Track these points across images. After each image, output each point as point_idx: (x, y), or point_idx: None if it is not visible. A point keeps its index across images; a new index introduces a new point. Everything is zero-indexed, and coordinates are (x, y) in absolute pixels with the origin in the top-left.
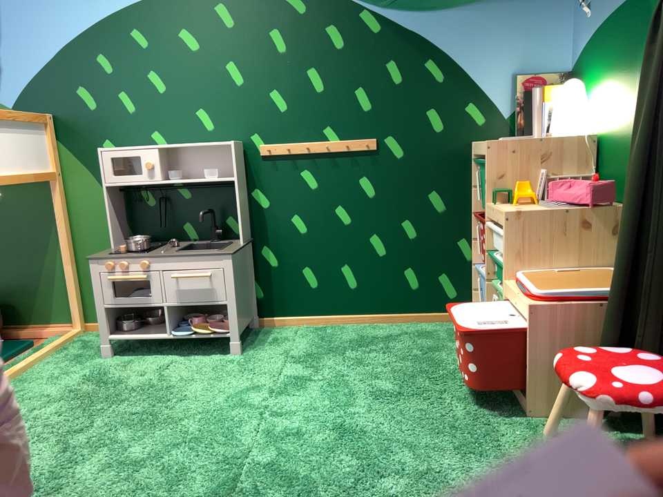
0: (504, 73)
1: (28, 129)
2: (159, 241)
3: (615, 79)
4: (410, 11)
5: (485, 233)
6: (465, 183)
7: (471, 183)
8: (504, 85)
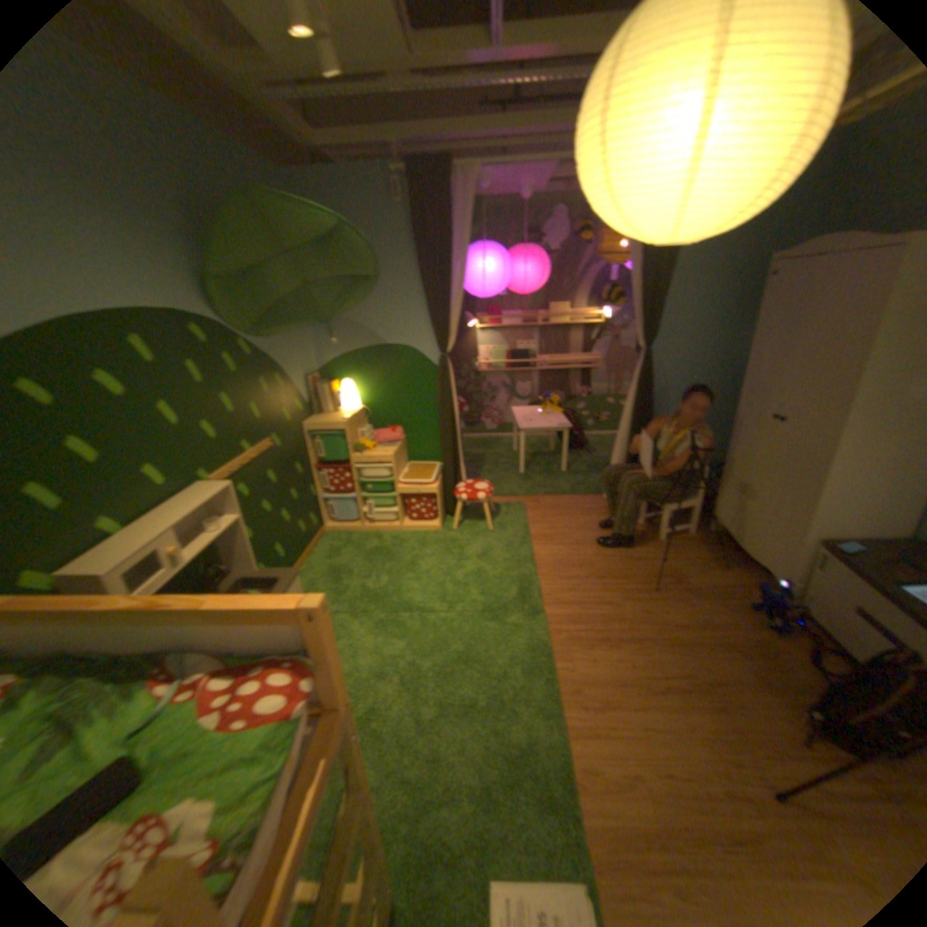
0: (300, 376)
1: None
2: None
3: (372, 380)
4: (259, 339)
5: (345, 473)
6: (303, 451)
7: (305, 450)
8: (301, 383)
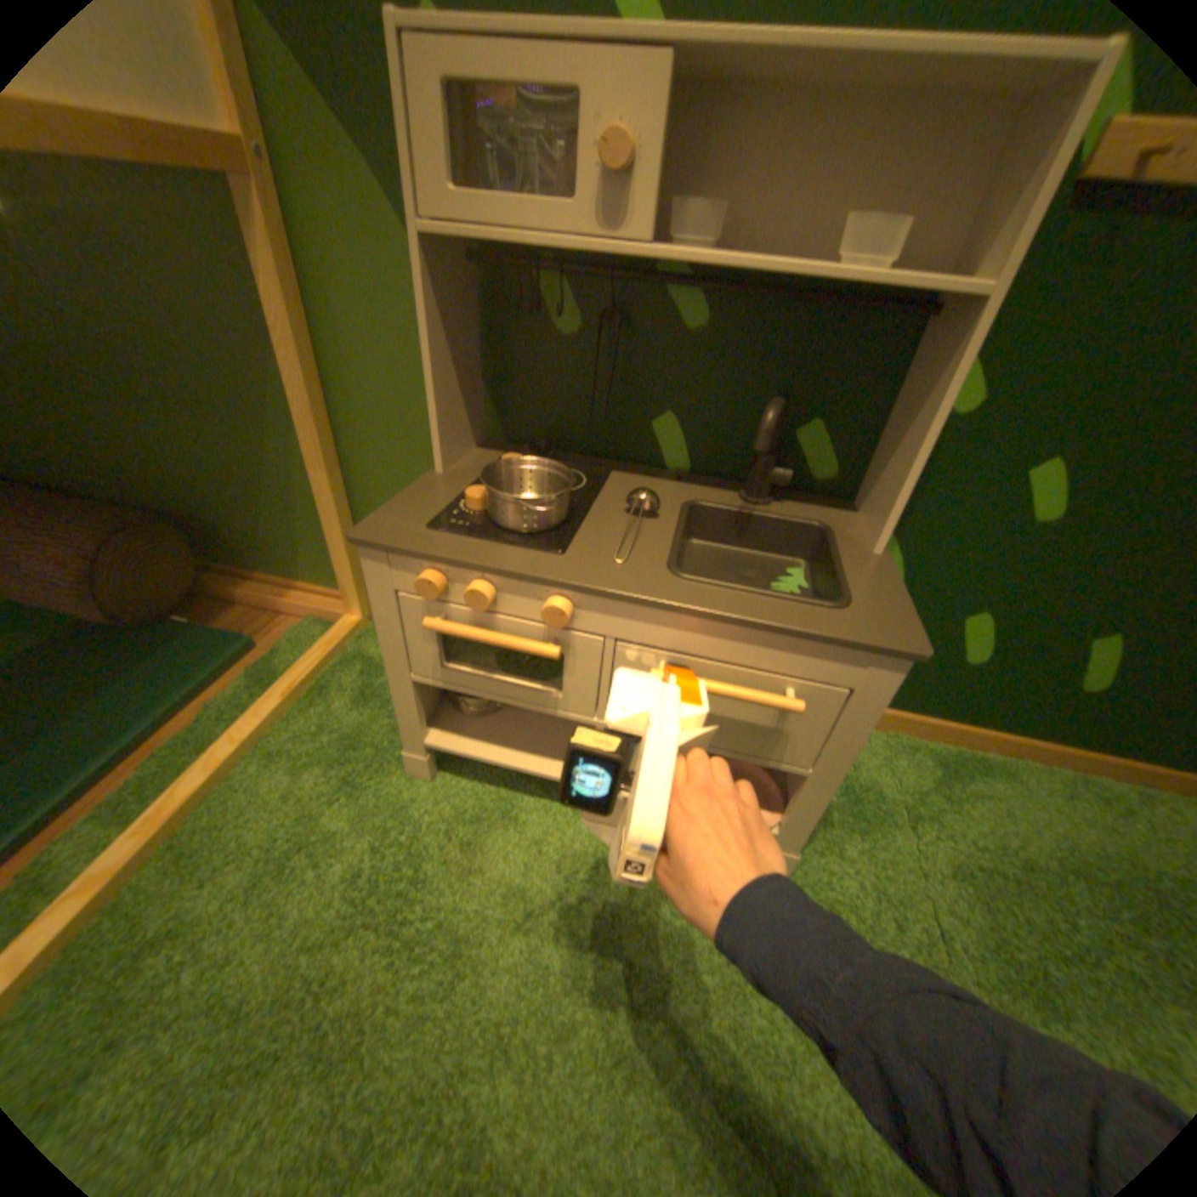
0: None
1: None
2: (575, 455)
3: None
4: None
5: None
6: None
7: None
8: None
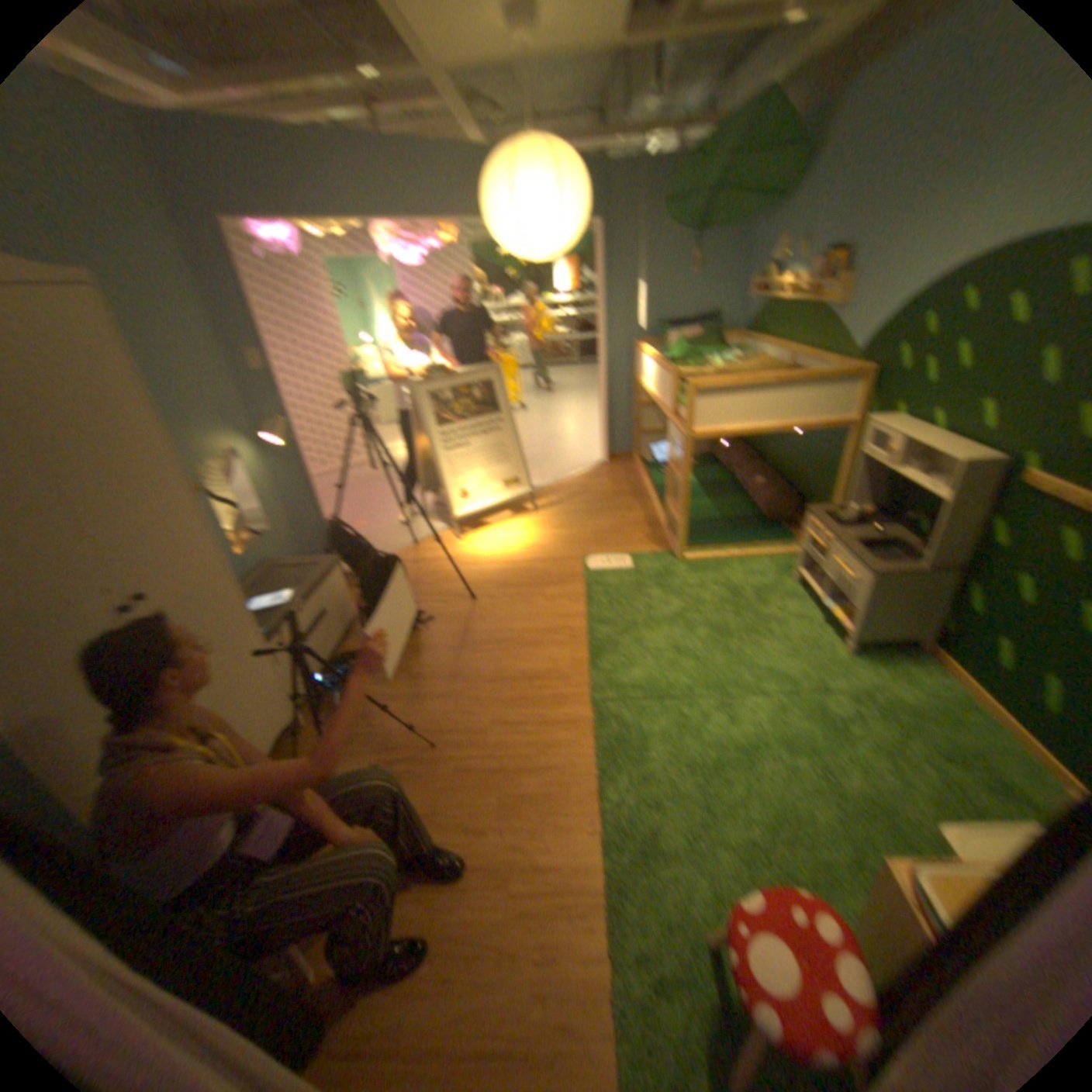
0: None
1: (855, 376)
2: (896, 518)
3: None
4: None
5: None
6: None
7: None
8: None
